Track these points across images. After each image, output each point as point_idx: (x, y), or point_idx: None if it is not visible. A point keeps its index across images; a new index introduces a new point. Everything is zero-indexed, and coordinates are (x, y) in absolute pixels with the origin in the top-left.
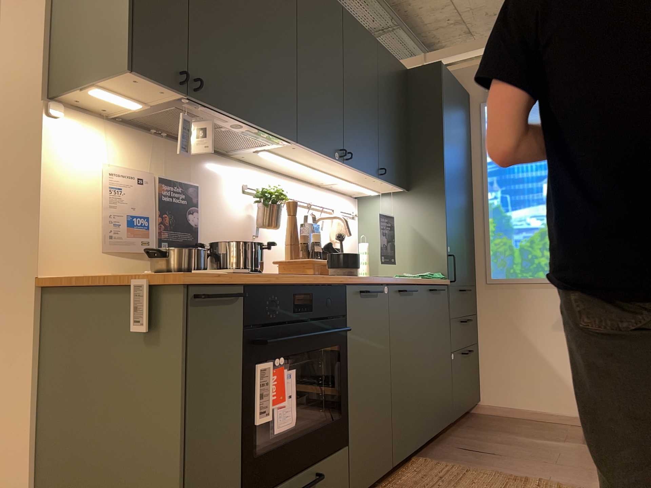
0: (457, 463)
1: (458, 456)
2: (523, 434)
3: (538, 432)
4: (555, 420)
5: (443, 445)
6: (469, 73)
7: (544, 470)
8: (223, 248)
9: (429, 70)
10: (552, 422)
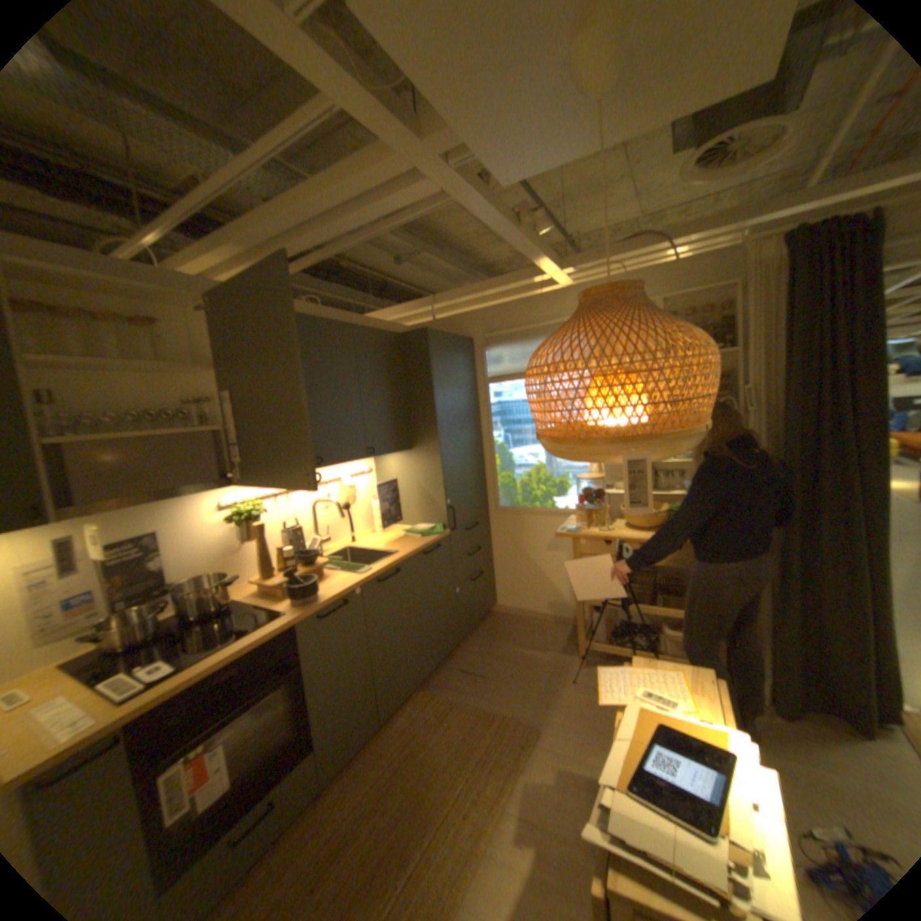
0: (448, 697)
1: (453, 684)
2: (518, 644)
3: (531, 639)
4: (551, 621)
5: (447, 668)
6: (471, 317)
7: (514, 700)
8: (179, 598)
9: (417, 335)
10: (548, 623)
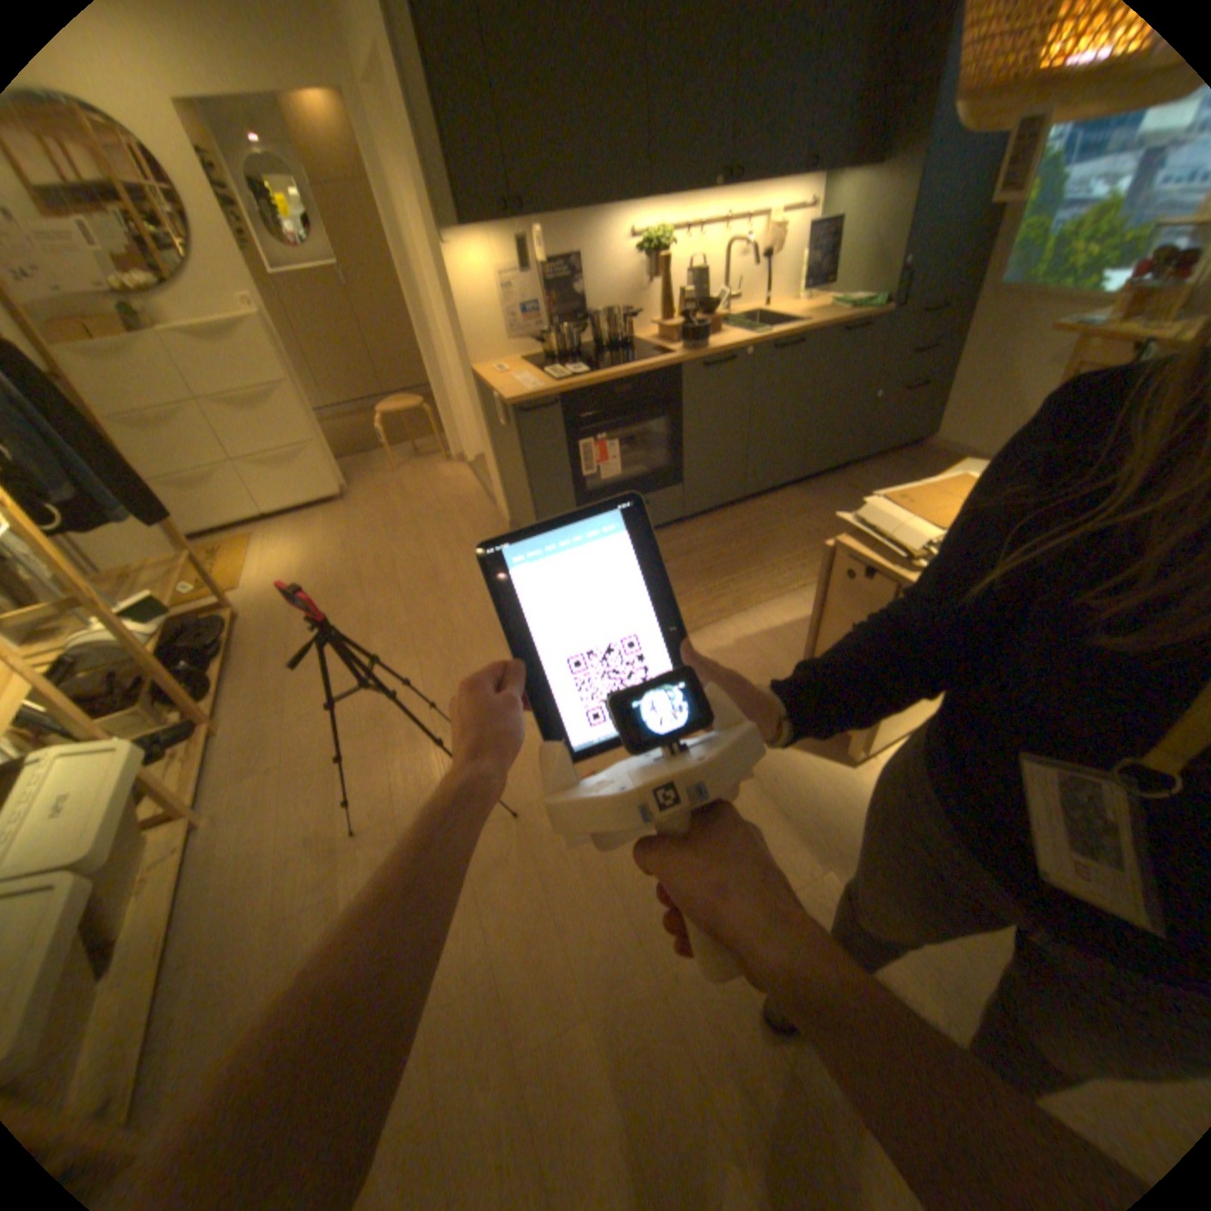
0: (821, 500)
1: (832, 493)
2: None
3: None
4: None
5: (833, 479)
6: None
7: None
8: (594, 323)
9: None
10: None
